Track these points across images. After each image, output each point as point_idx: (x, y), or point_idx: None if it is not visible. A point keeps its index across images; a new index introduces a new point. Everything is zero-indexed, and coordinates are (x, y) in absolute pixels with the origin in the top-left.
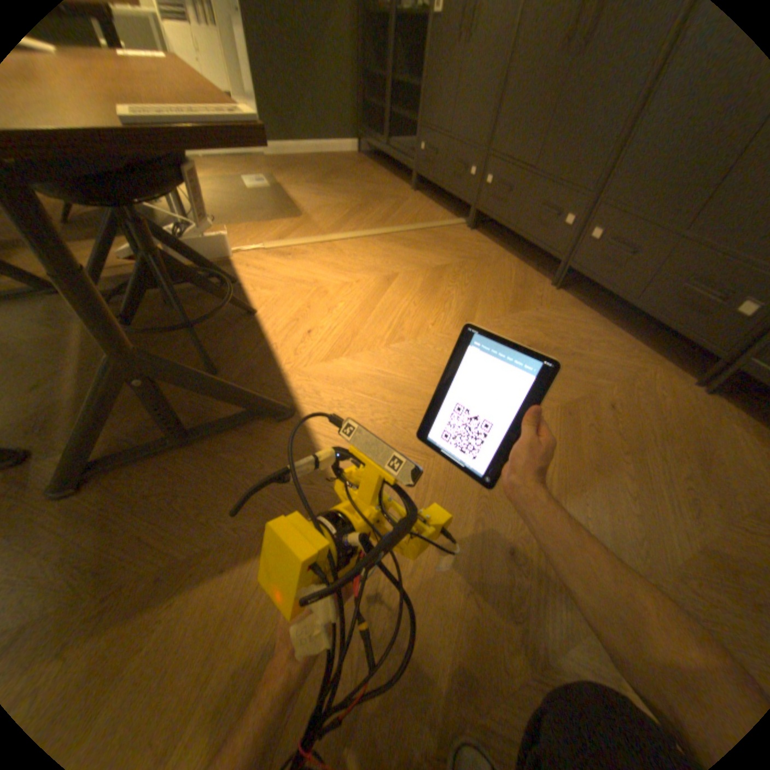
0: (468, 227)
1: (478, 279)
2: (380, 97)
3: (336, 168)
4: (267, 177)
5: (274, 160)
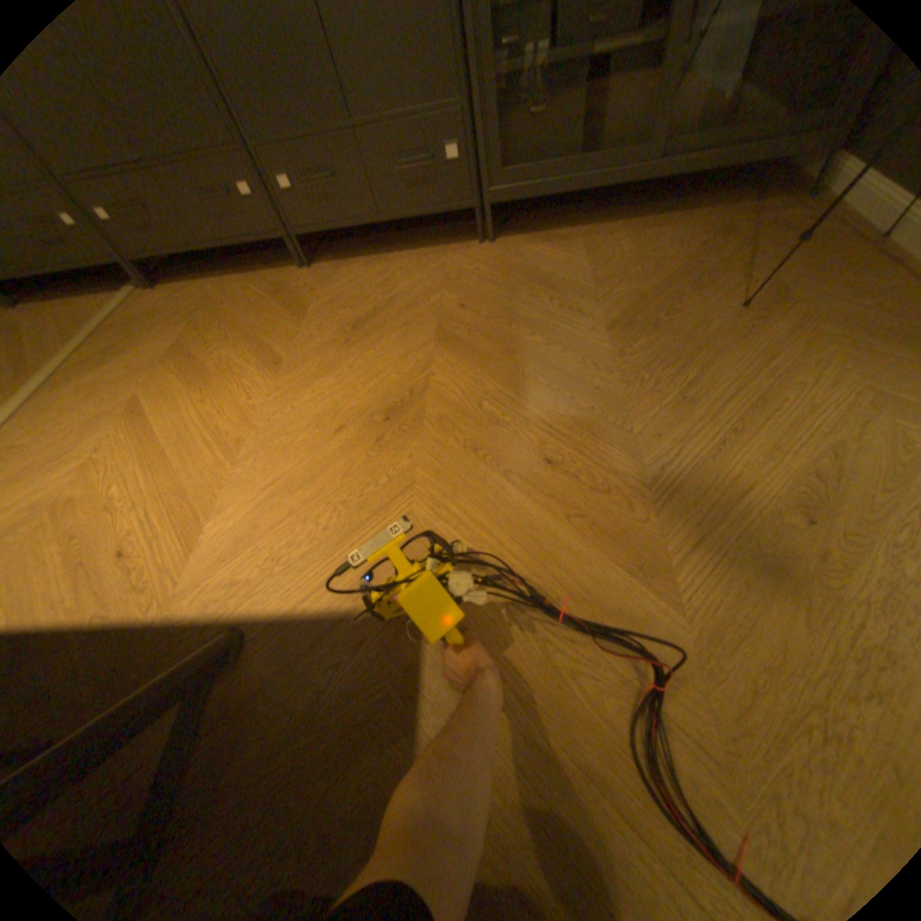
0: (146, 290)
1: (229, 322)
2: None
3: None
4: None
5: None
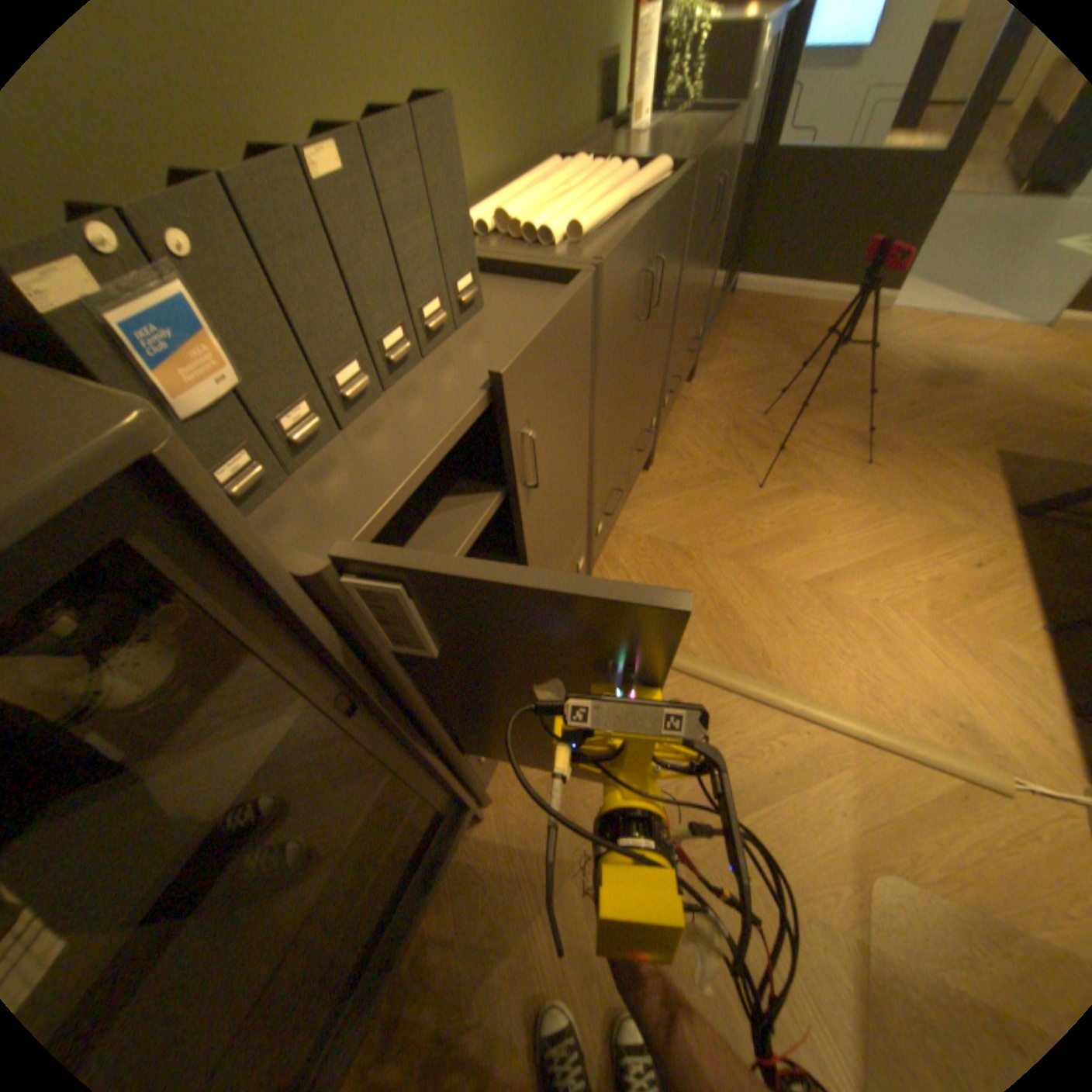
0: None
1: (712, 520)
2: None
3: None
4: None
5: None
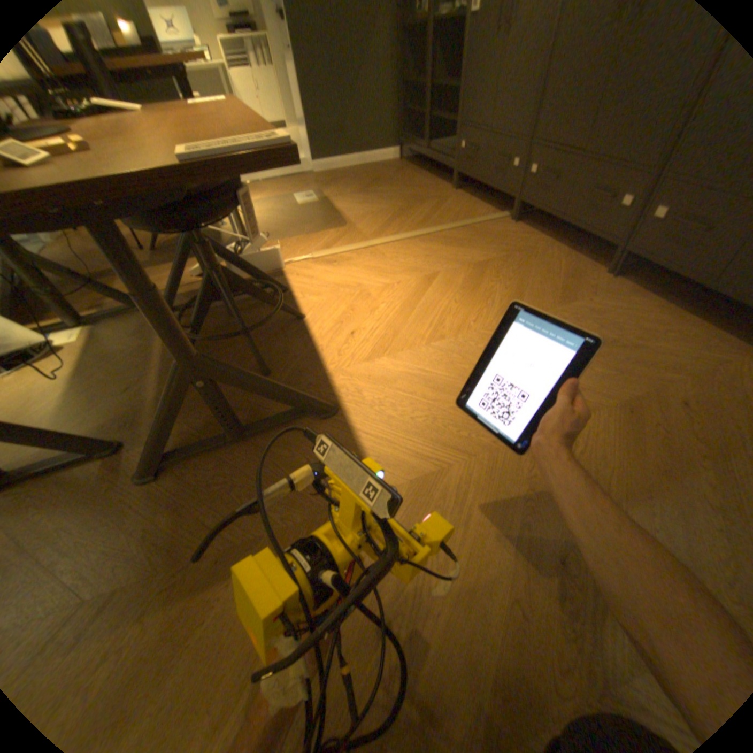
0: (512, 220)
1: (523, 272)
2: (420, 103)
3: (379, 177)
4: (316, 193)
5: (322, 177)
